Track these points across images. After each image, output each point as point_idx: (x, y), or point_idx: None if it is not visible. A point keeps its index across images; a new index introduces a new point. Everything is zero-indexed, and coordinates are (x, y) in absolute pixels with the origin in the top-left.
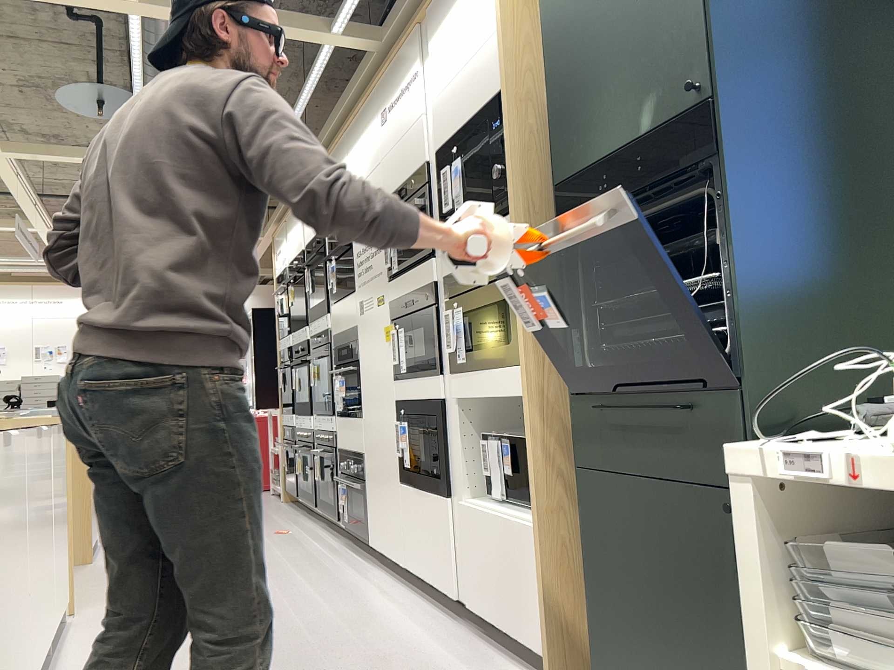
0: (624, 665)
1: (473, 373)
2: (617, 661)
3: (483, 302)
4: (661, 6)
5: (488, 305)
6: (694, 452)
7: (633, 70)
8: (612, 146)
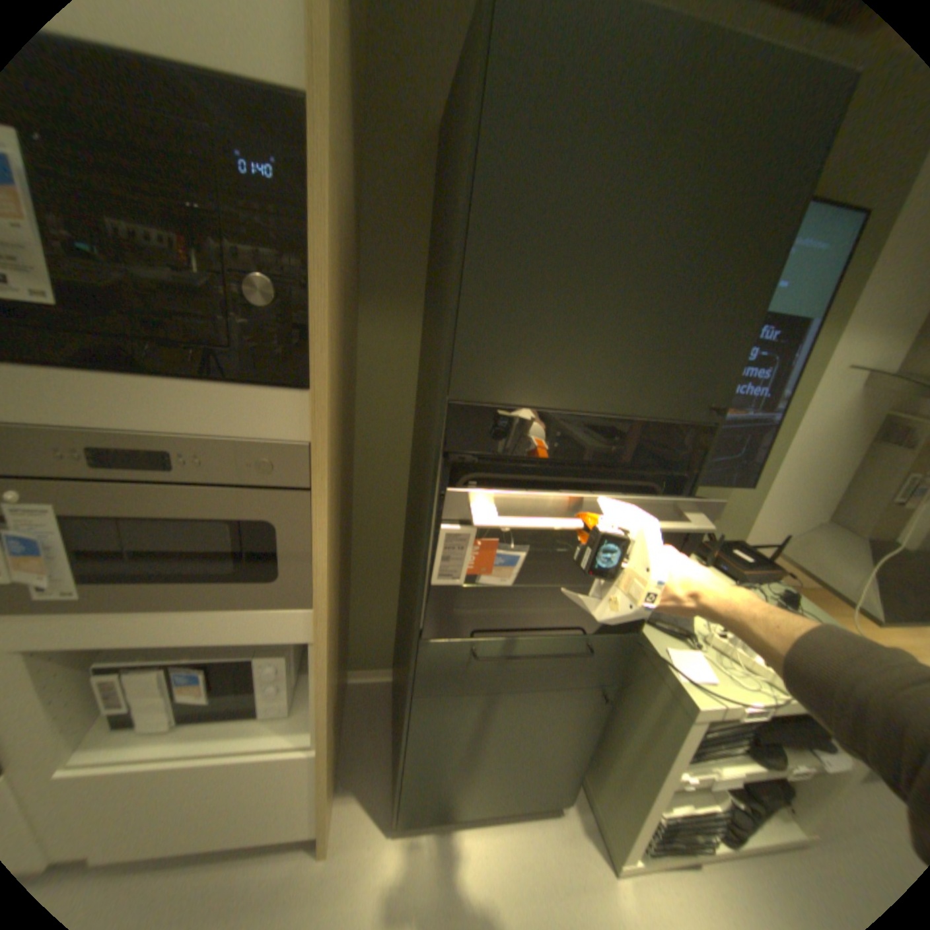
0: (433, 807)
1: (98, 616)
2: (425, 808)
3: (156, 516)
4: (711, 280)
5: (172, 520)
6: (566, 672)
7: (643, 329)
8: (572, 401)
